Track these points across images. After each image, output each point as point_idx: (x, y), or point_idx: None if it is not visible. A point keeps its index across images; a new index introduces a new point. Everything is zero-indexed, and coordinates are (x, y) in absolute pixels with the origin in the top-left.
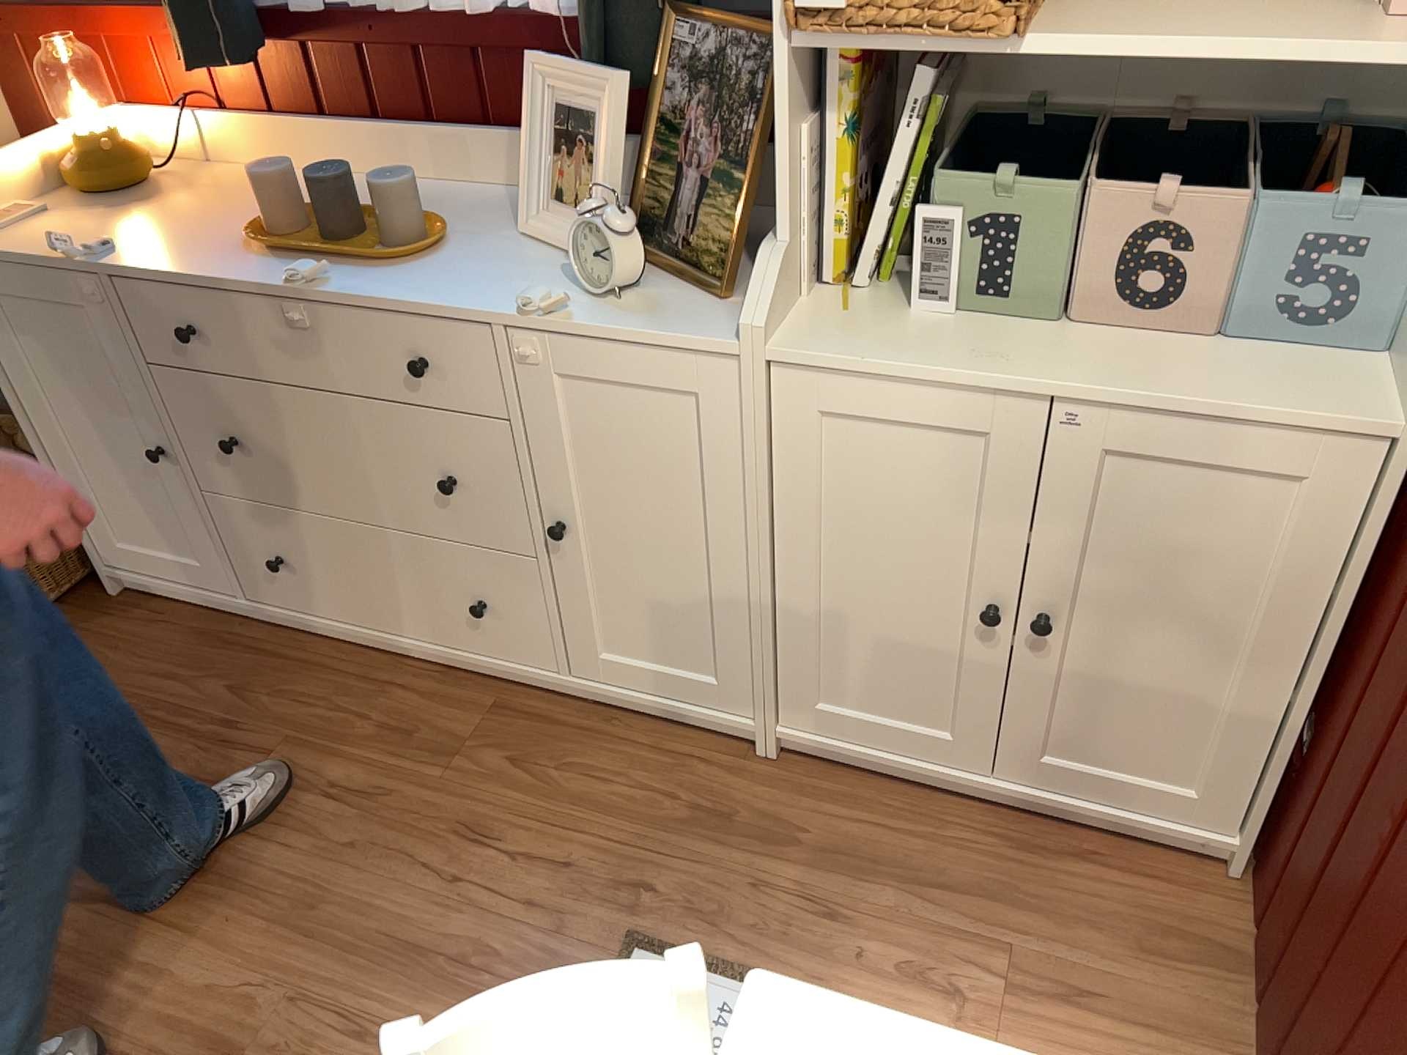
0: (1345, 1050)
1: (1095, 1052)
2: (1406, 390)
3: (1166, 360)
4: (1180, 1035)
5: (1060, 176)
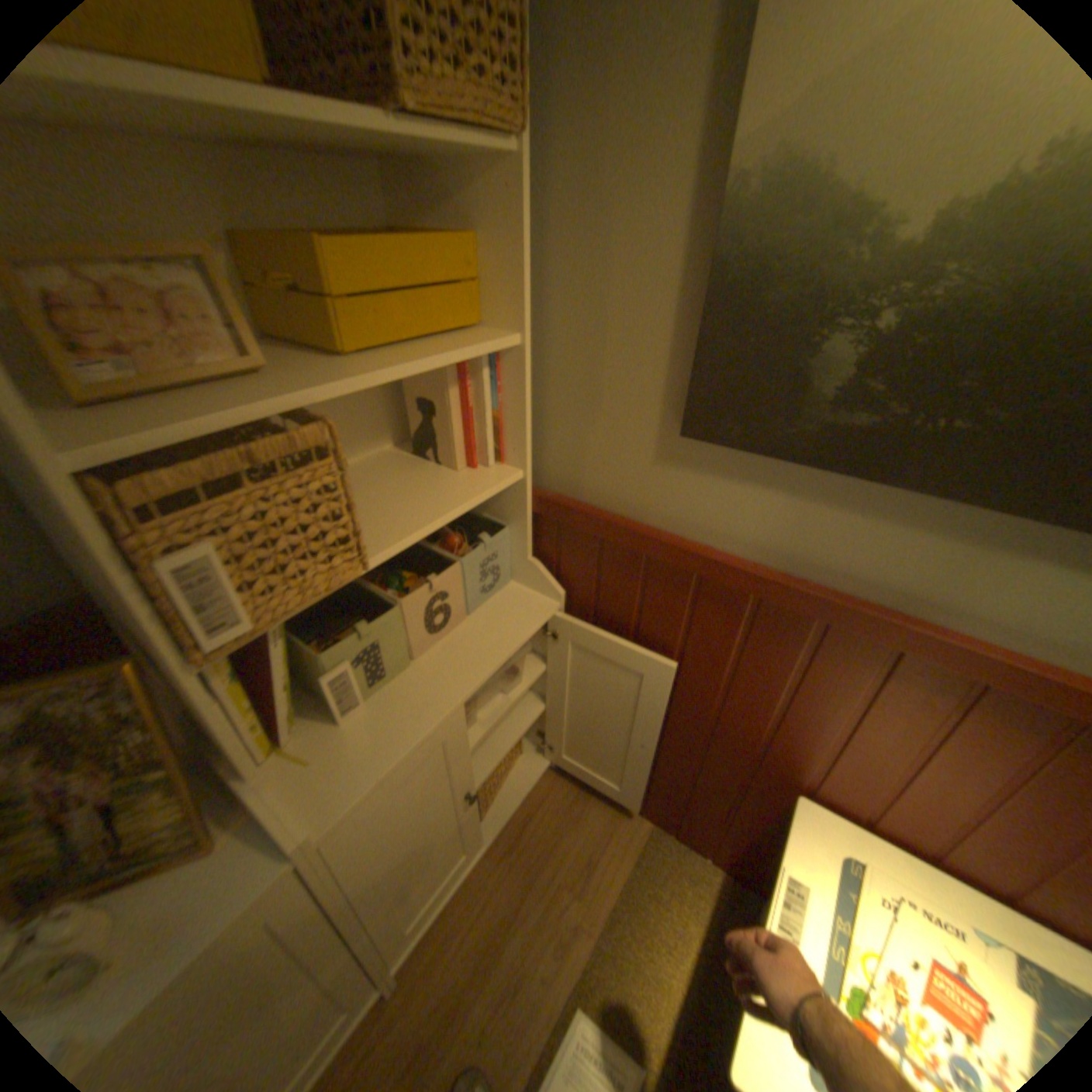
0: (686, 786)
1: (614, 876)
2: (543, 593)
3: (472, 645)
4: (614, 834)
5: (381, 610)
